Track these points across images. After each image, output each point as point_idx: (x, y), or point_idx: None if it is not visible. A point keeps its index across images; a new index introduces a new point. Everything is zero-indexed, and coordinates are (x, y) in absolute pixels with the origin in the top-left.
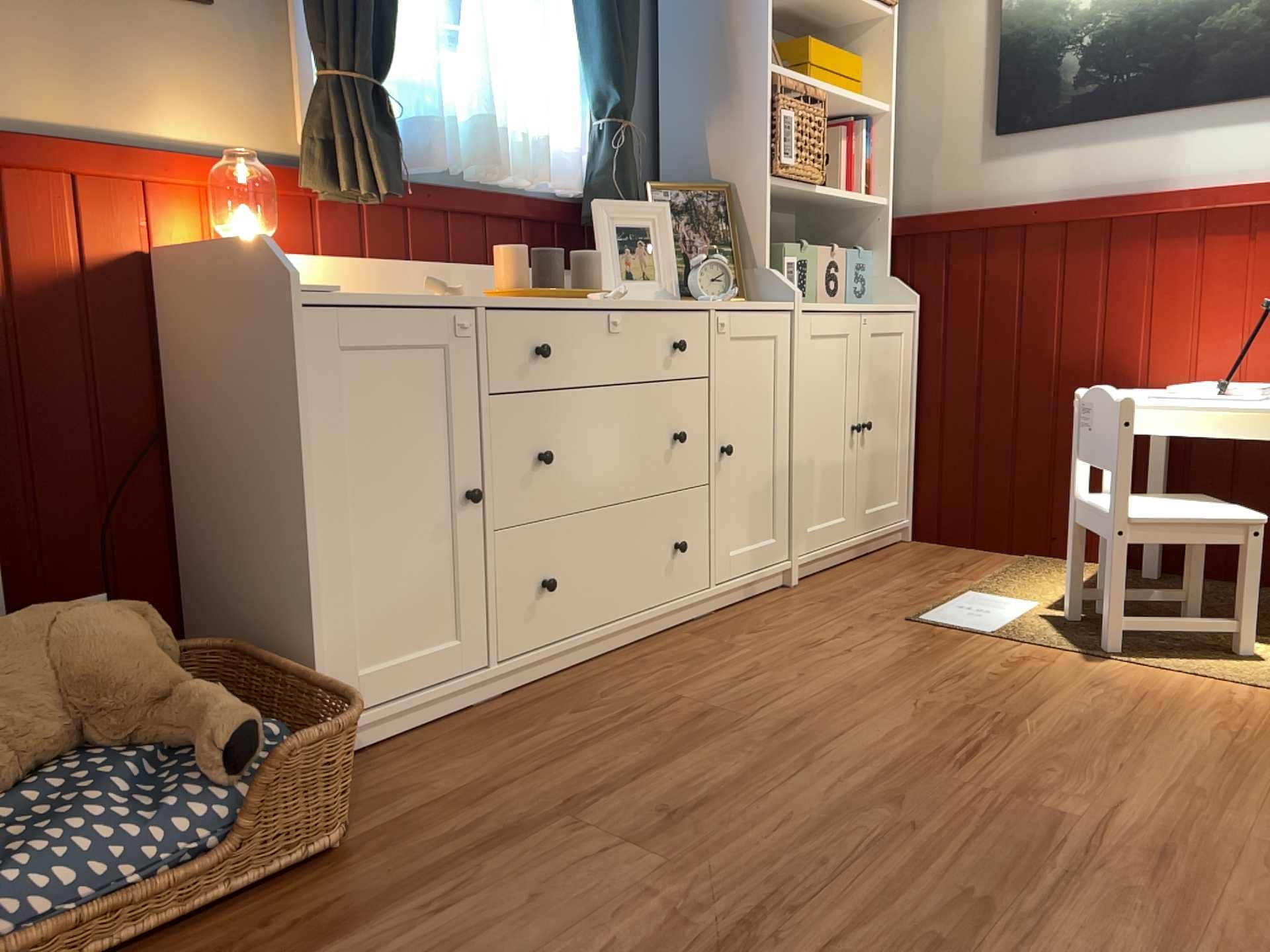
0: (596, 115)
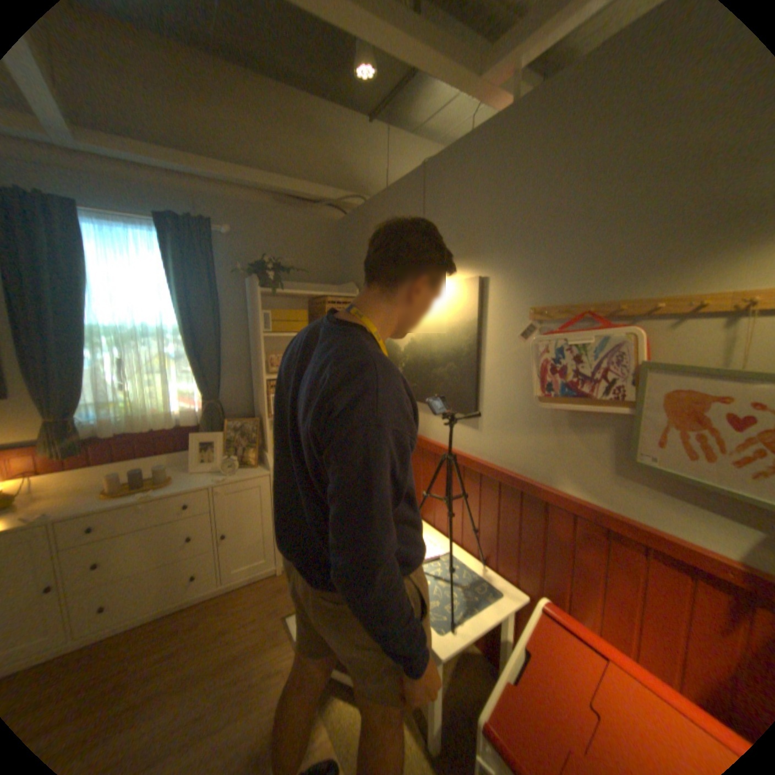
0: (202, 398)
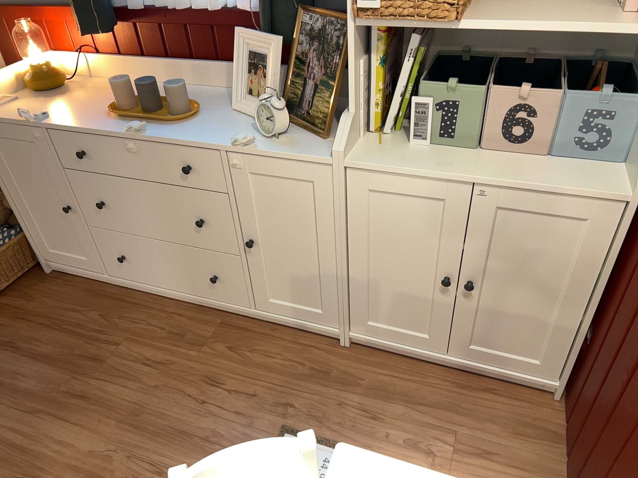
0: None
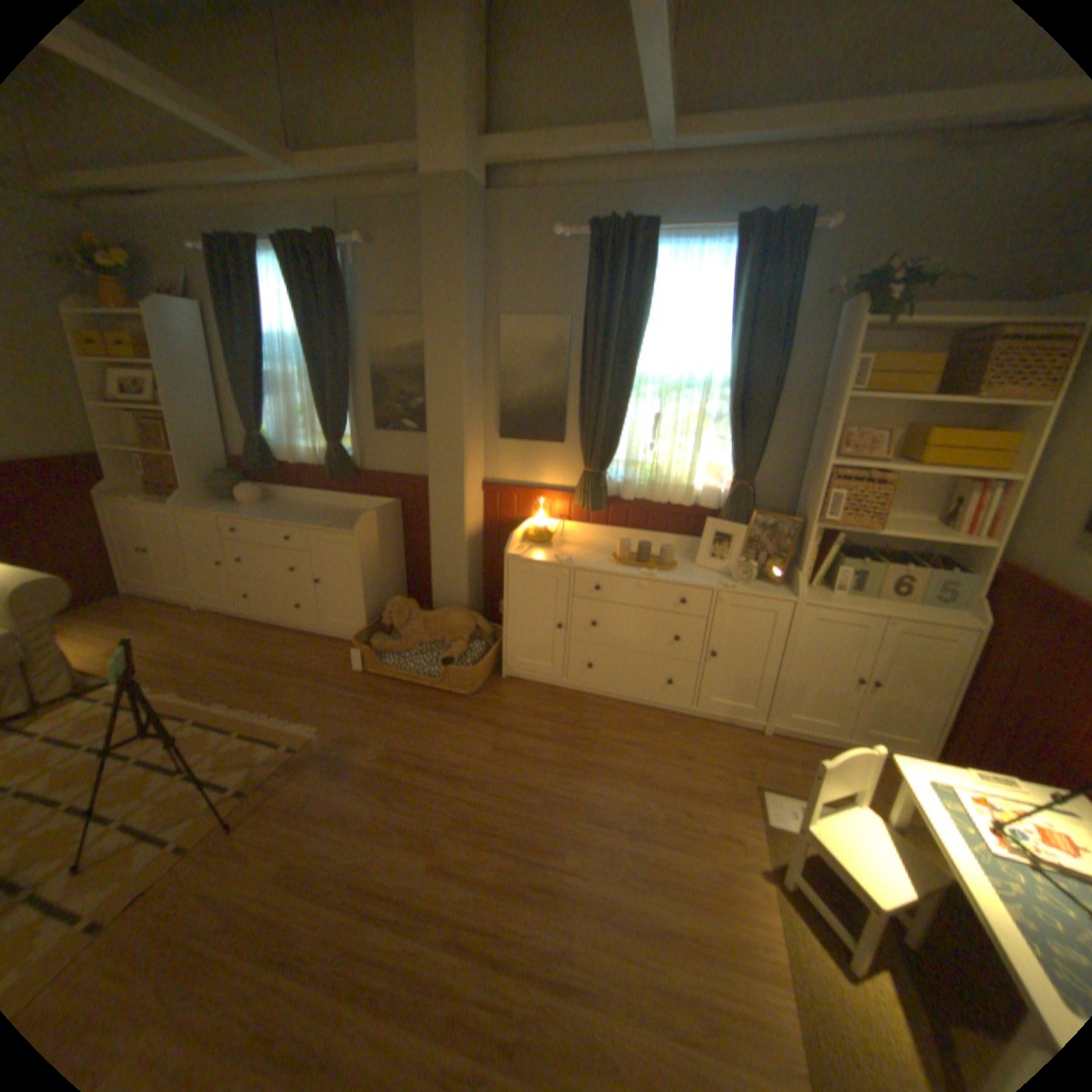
0: (733, 475)
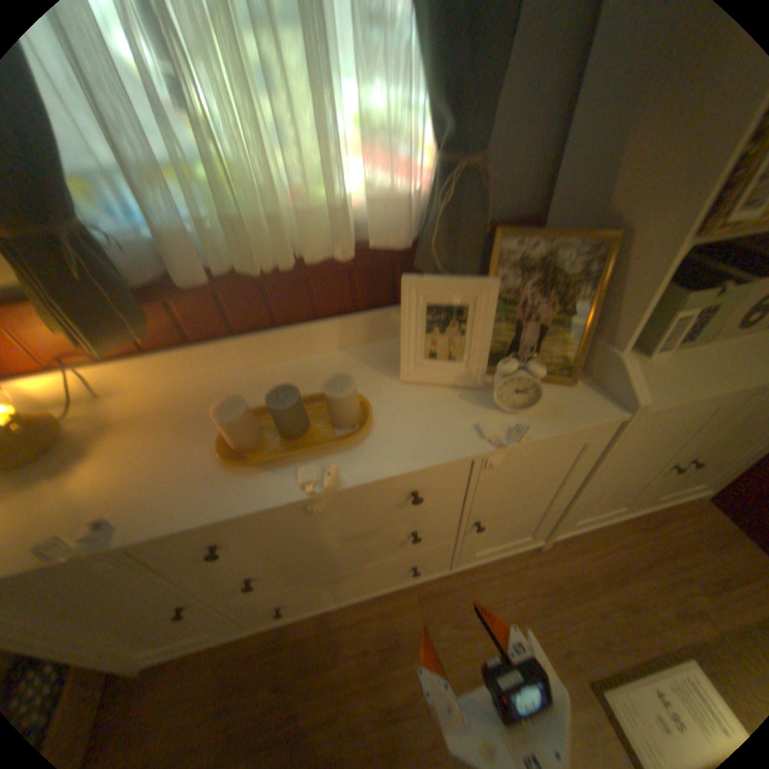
0: (438, 136)
